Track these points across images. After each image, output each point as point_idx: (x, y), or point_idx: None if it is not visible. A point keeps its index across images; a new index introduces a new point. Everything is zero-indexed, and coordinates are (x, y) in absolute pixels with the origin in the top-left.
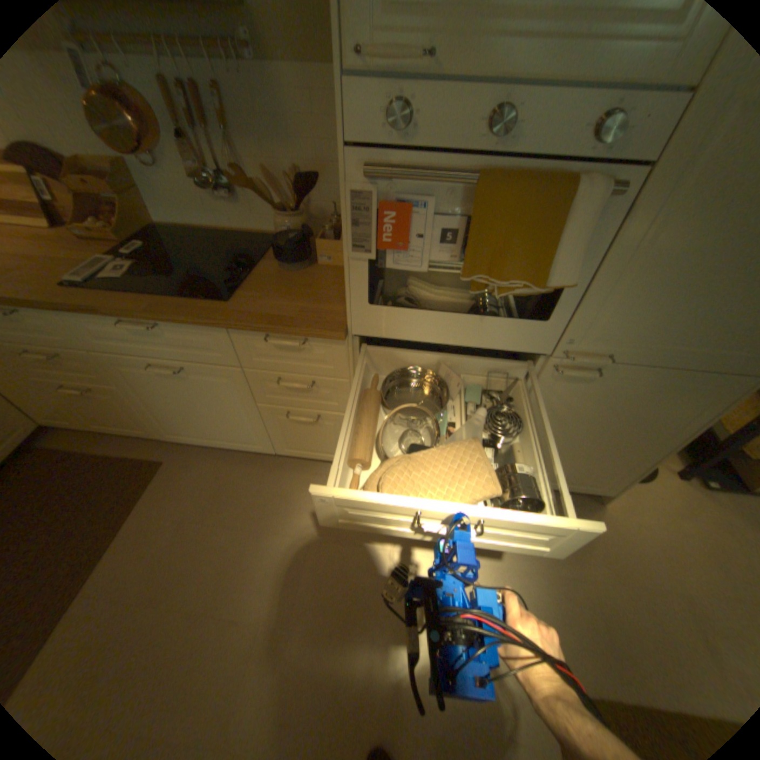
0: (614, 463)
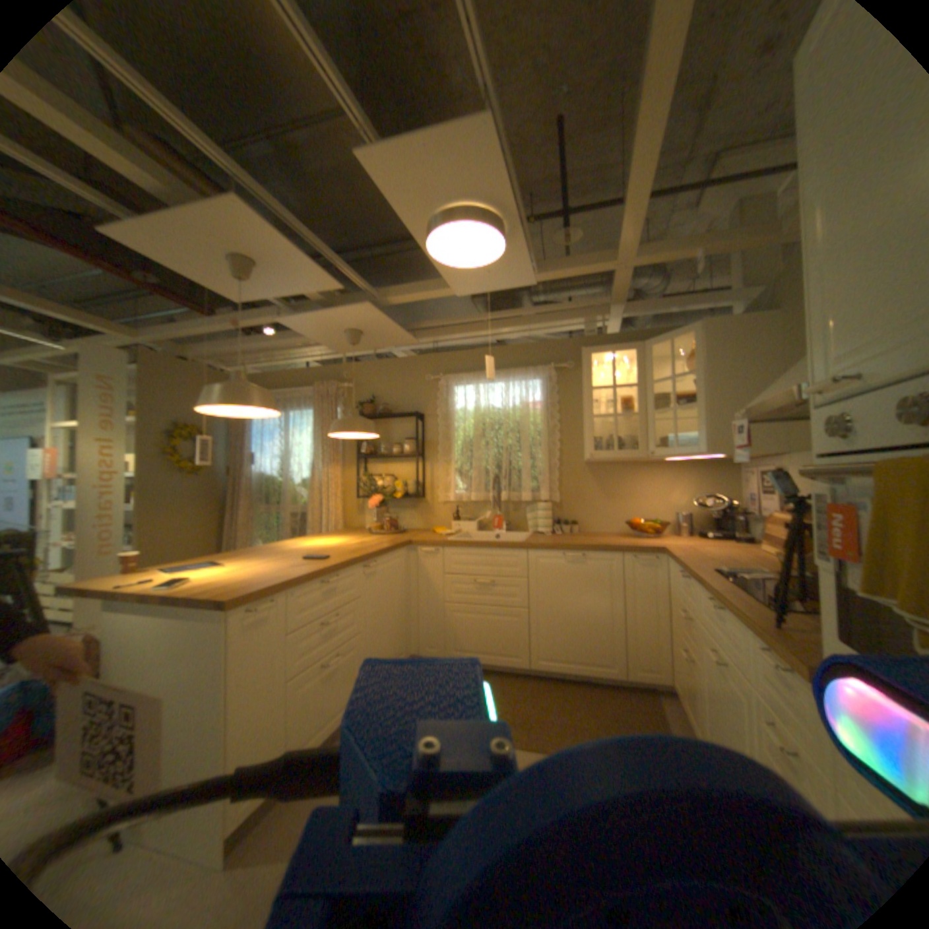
0: None
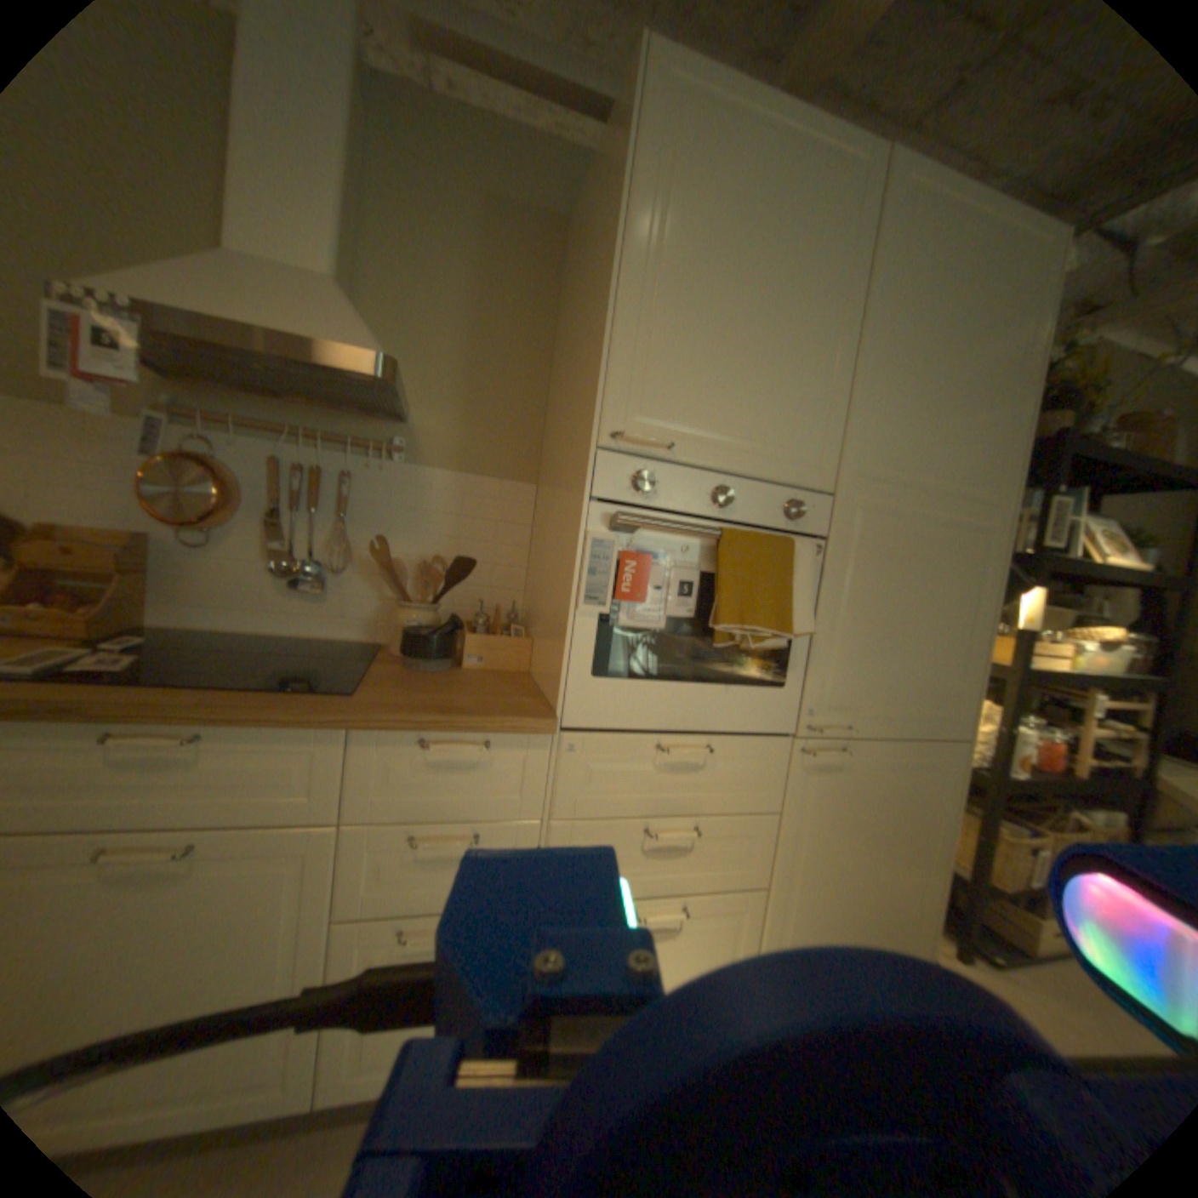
0: (902, 920)
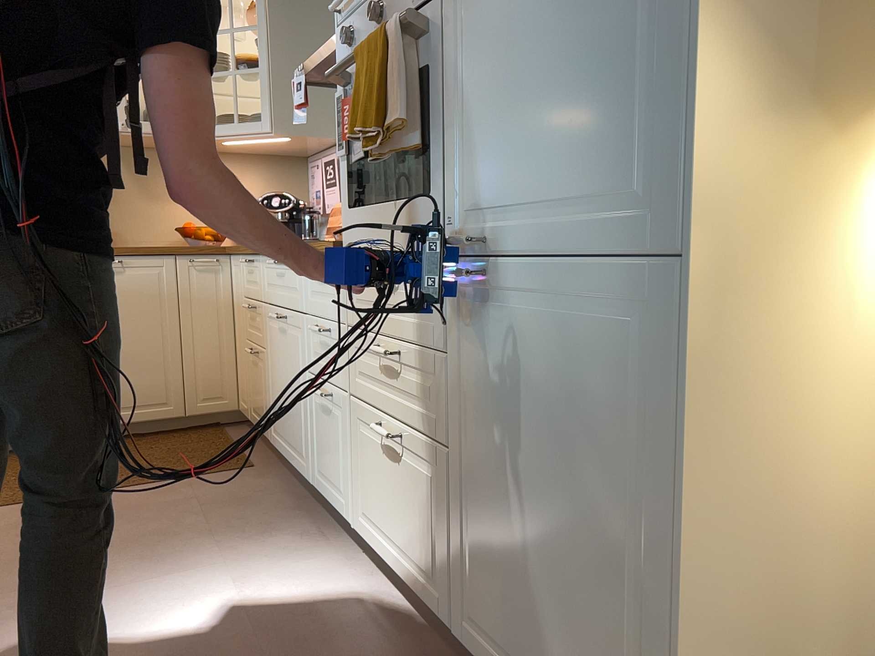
0: (610, 627)
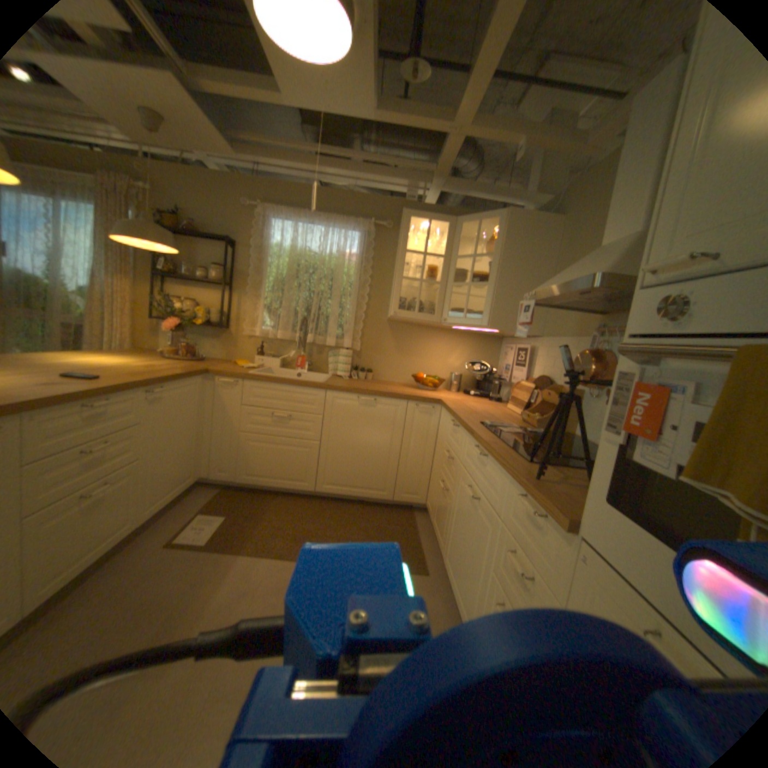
0: None
